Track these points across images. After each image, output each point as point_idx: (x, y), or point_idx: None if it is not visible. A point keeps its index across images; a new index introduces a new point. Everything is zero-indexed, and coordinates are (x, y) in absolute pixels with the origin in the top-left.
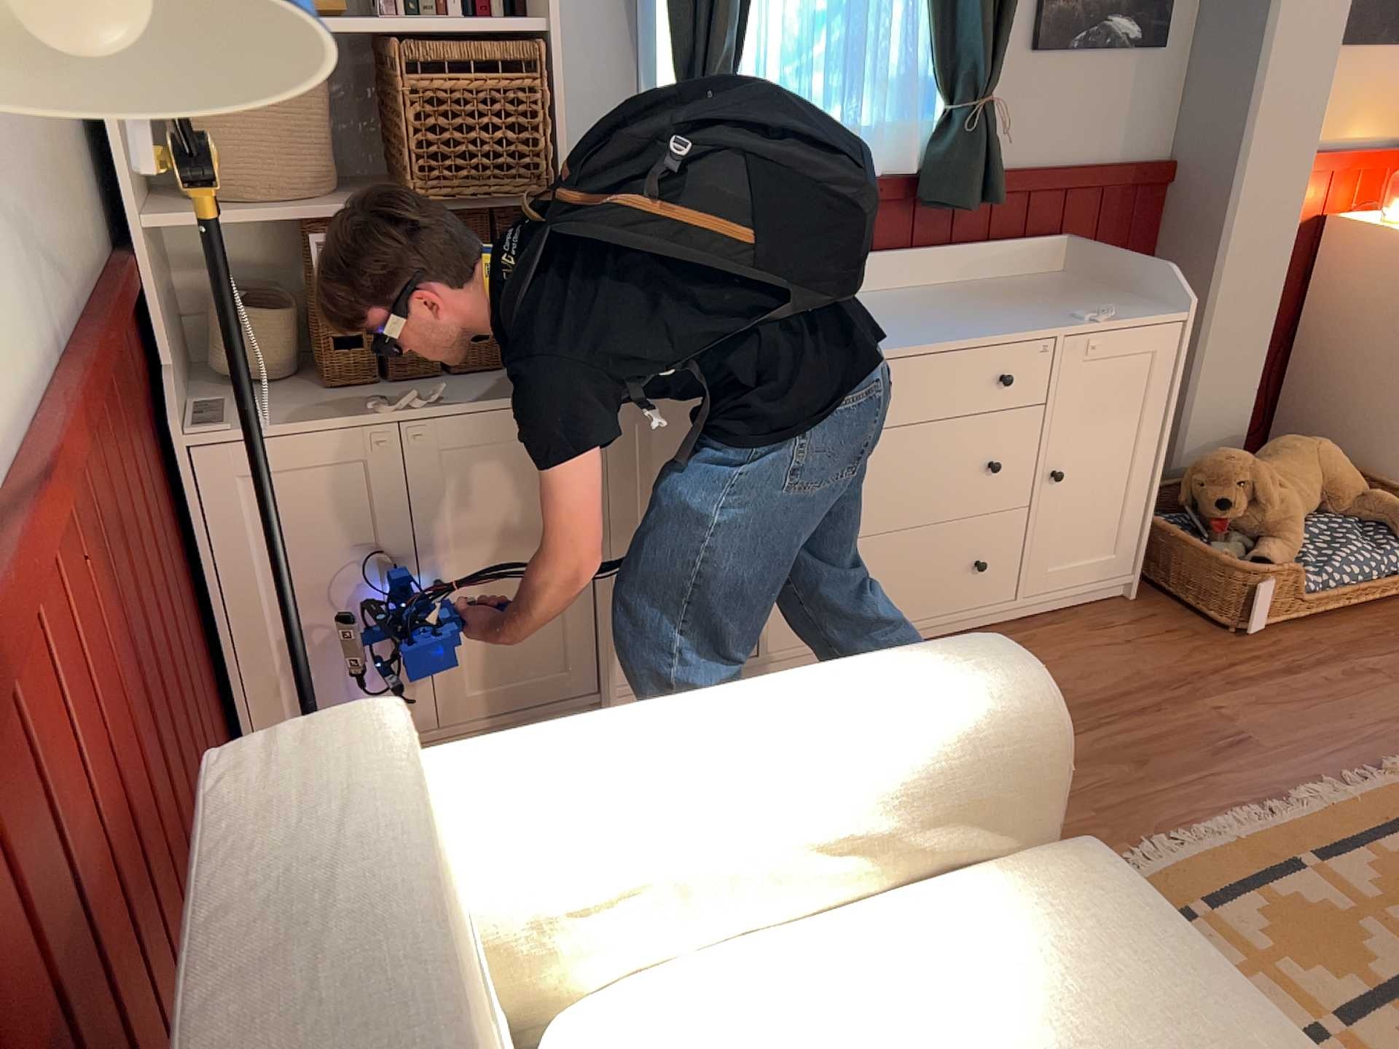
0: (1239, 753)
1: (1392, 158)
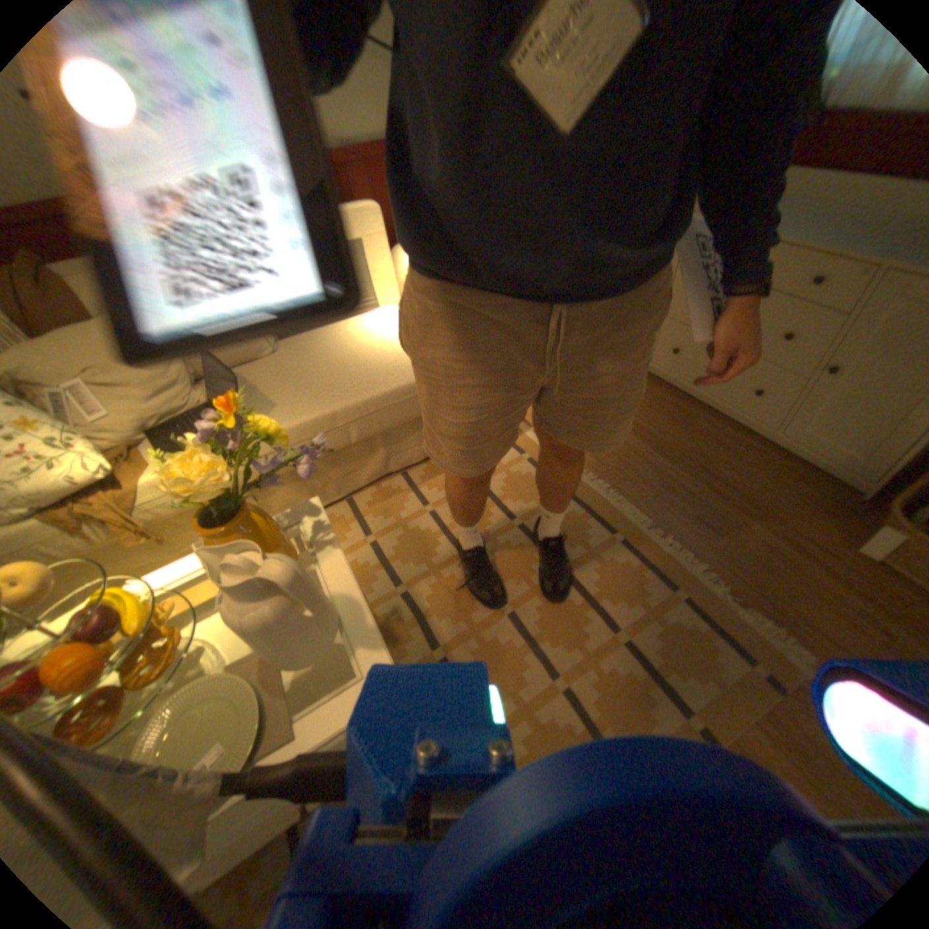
0: (705, 530)
1: None
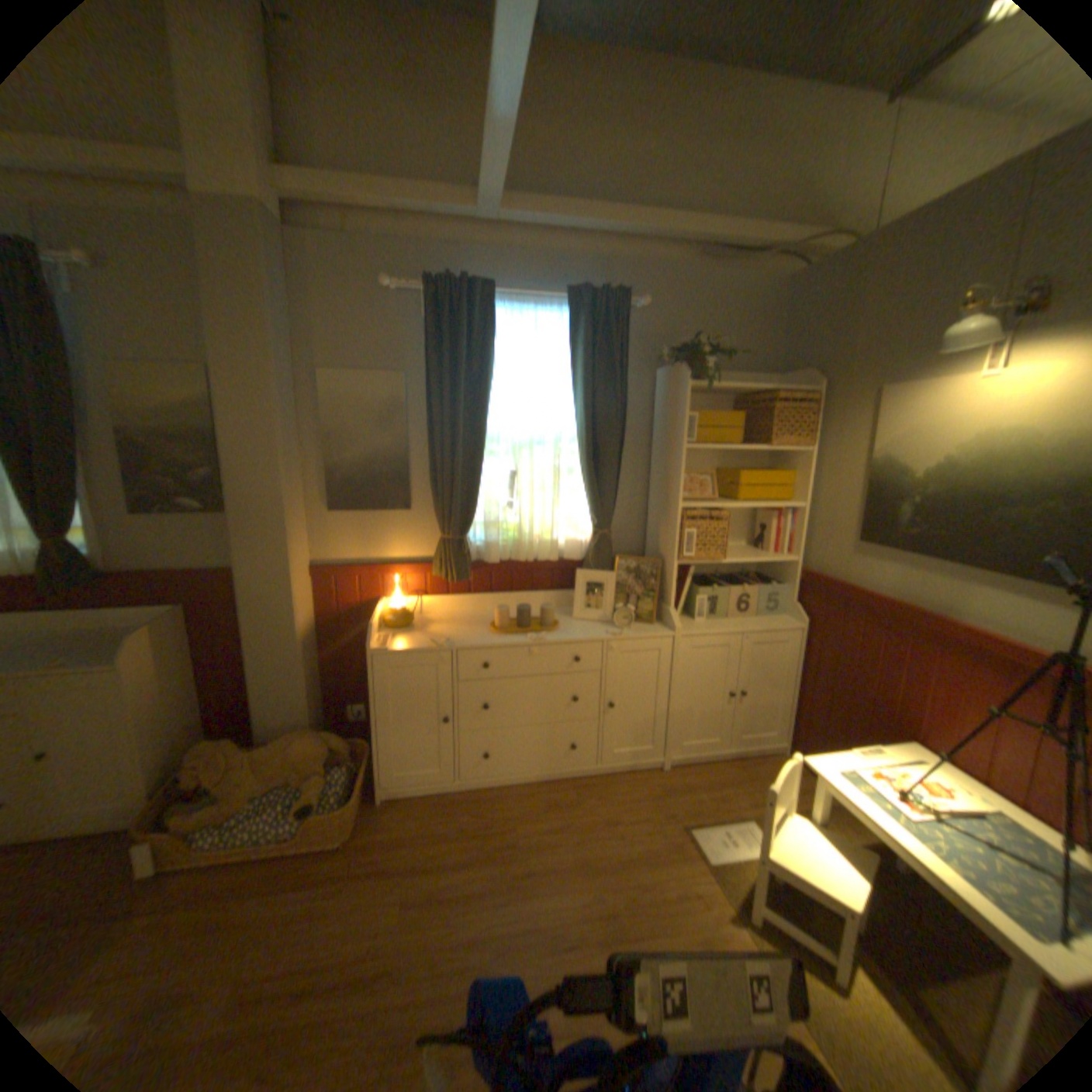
0: None
1: (417, 569)
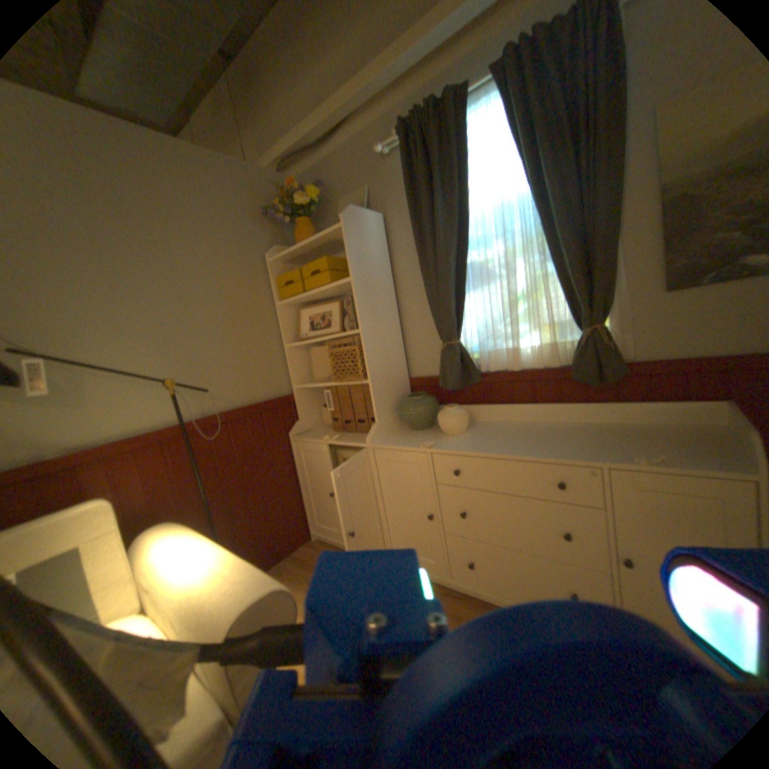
0: None
1: None
